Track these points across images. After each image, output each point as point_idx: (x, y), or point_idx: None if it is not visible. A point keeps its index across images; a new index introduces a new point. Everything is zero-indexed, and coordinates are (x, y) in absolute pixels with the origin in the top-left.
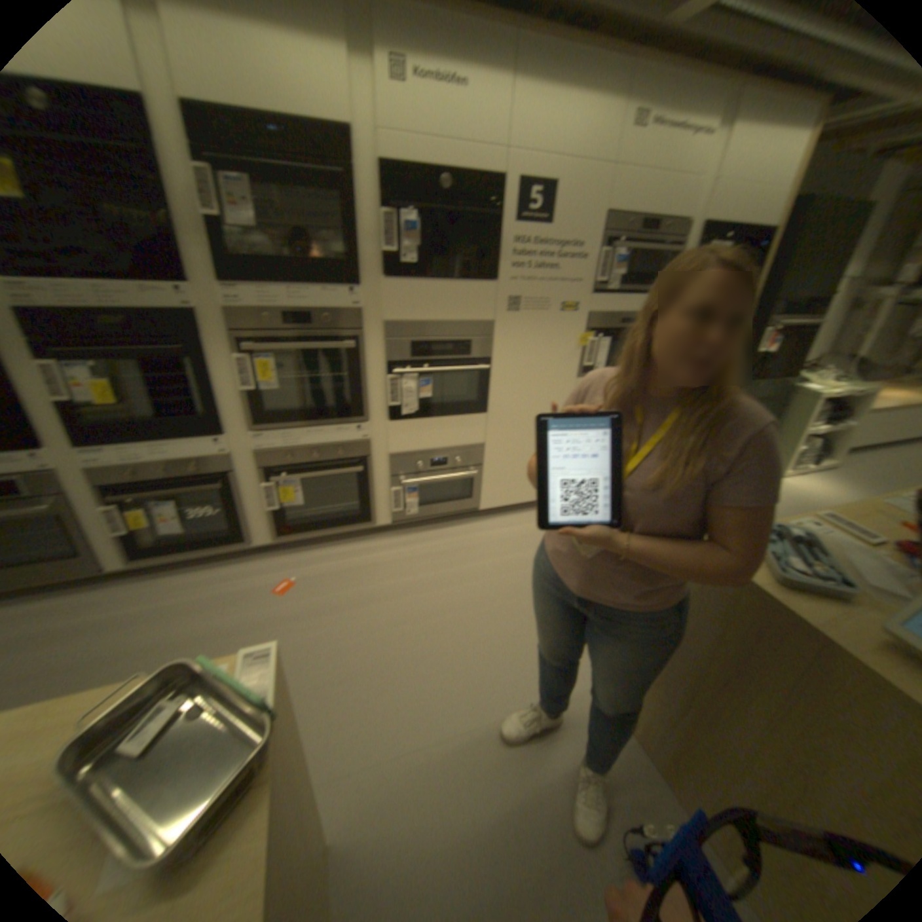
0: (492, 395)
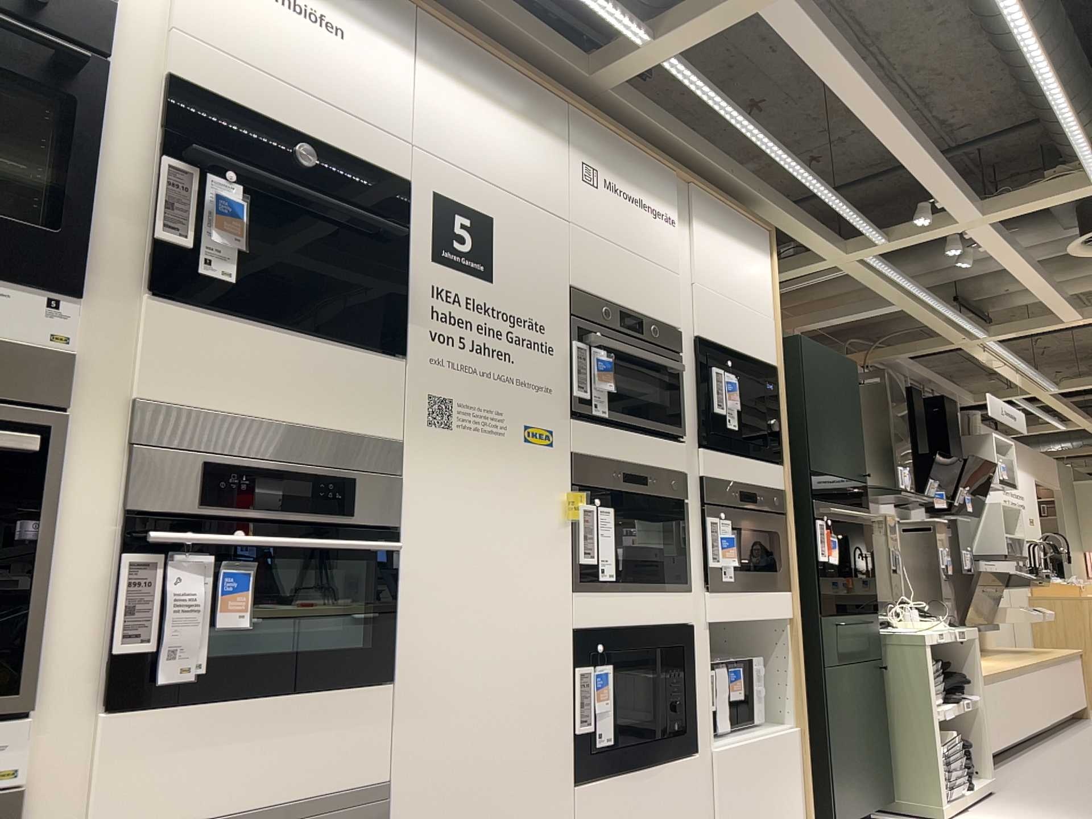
0: (401, 632)
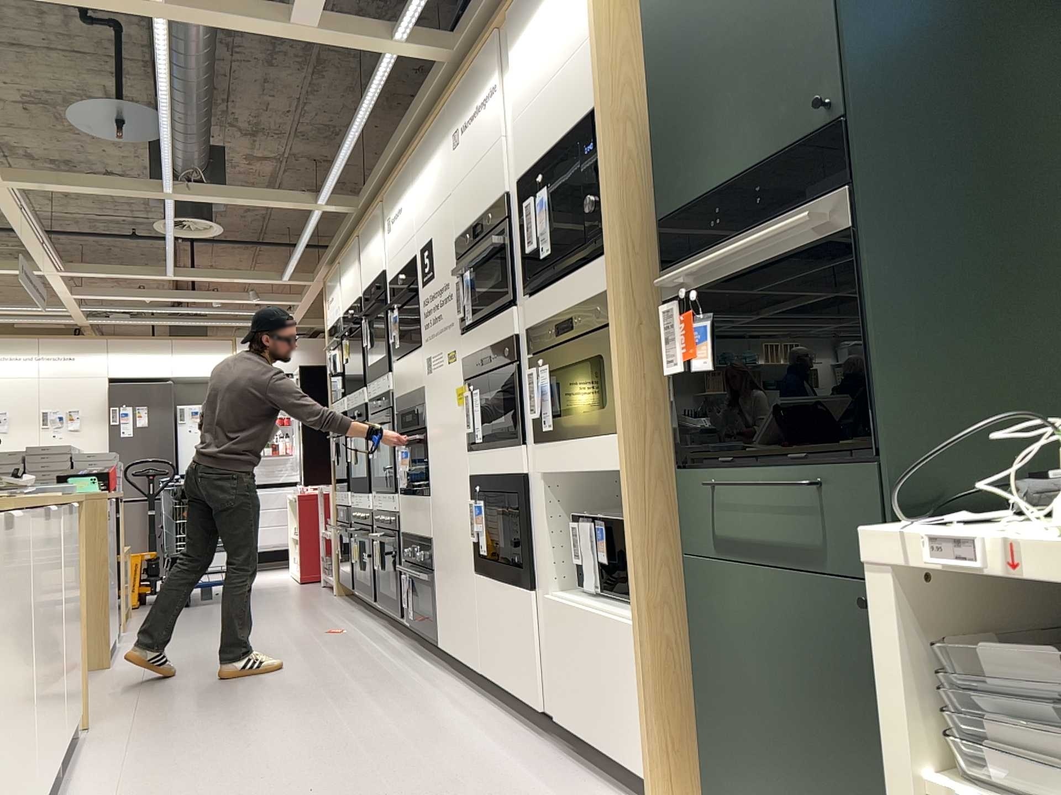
0: (429, 475)
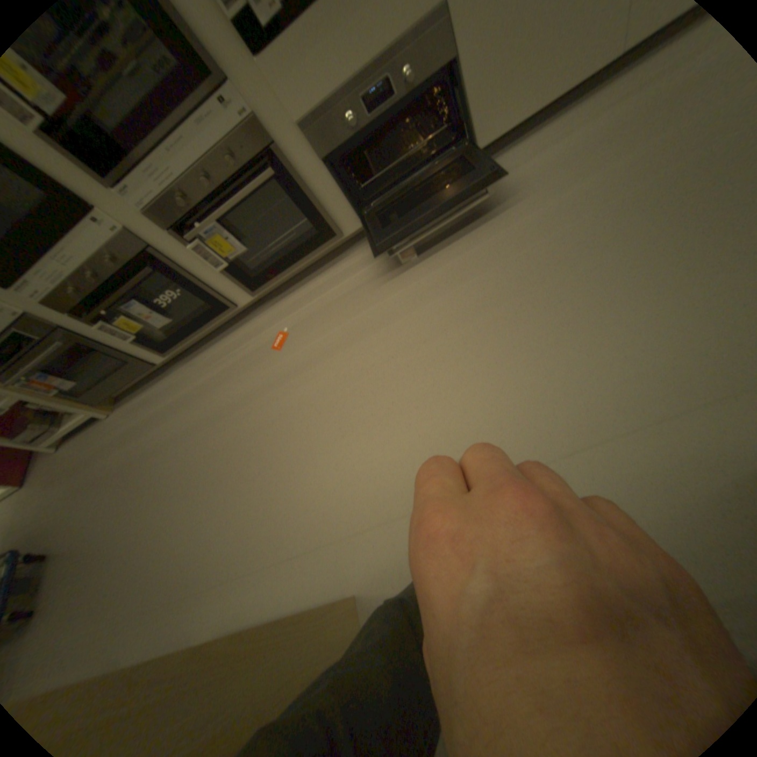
0: None
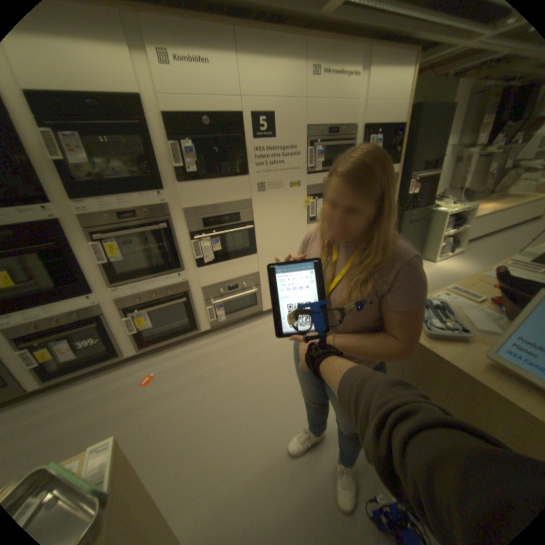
0: (257, 243)
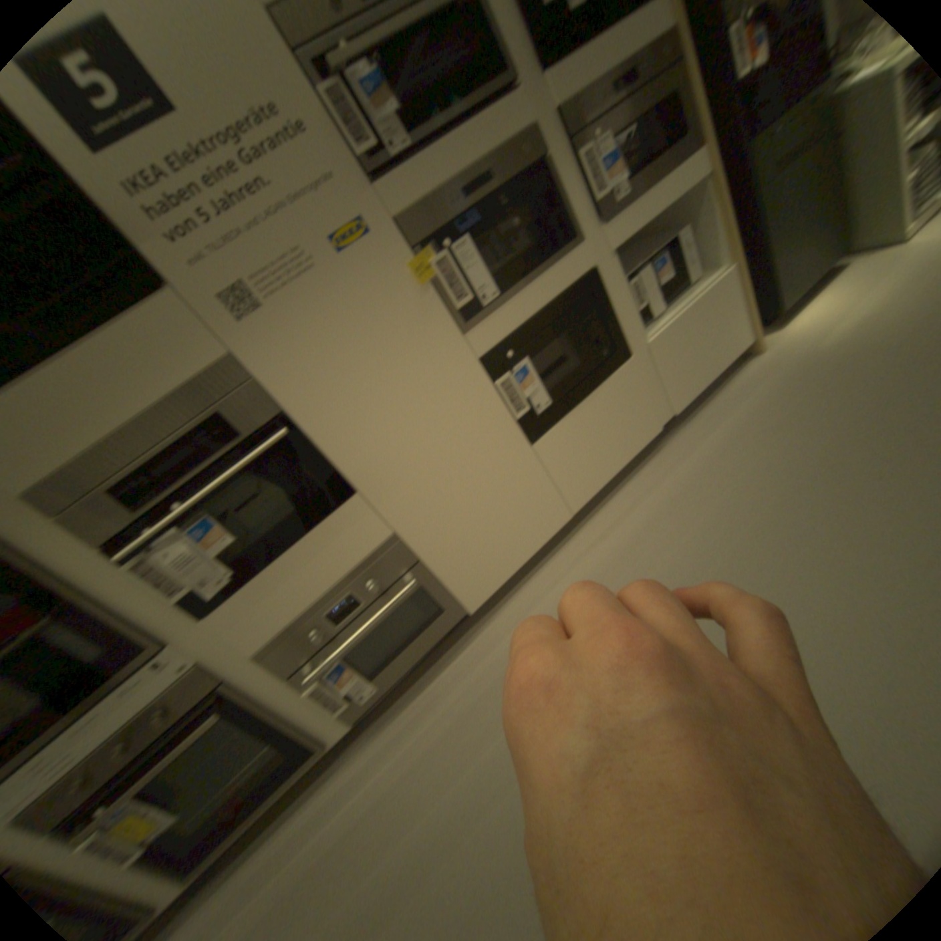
0: (343, 463)
